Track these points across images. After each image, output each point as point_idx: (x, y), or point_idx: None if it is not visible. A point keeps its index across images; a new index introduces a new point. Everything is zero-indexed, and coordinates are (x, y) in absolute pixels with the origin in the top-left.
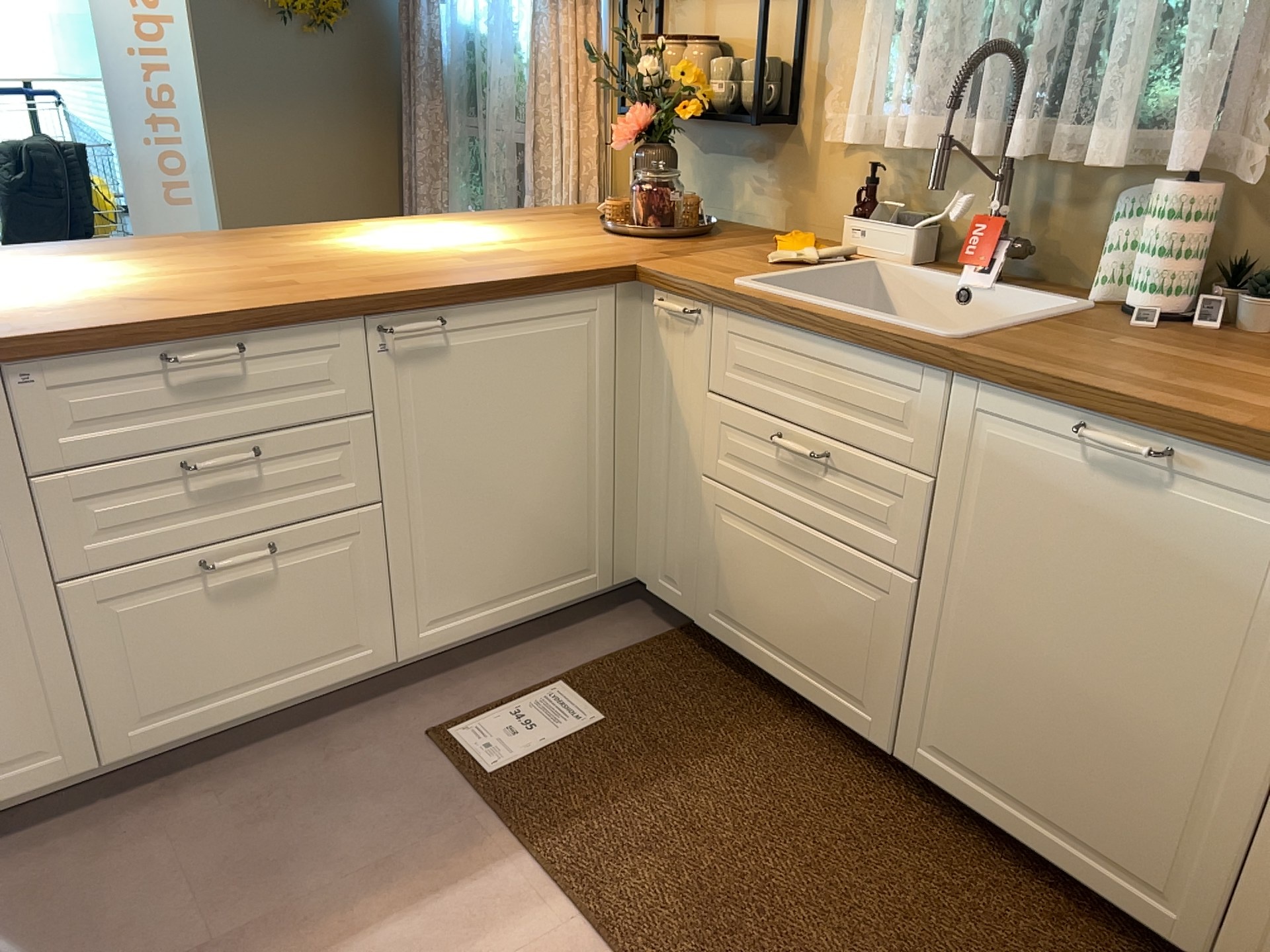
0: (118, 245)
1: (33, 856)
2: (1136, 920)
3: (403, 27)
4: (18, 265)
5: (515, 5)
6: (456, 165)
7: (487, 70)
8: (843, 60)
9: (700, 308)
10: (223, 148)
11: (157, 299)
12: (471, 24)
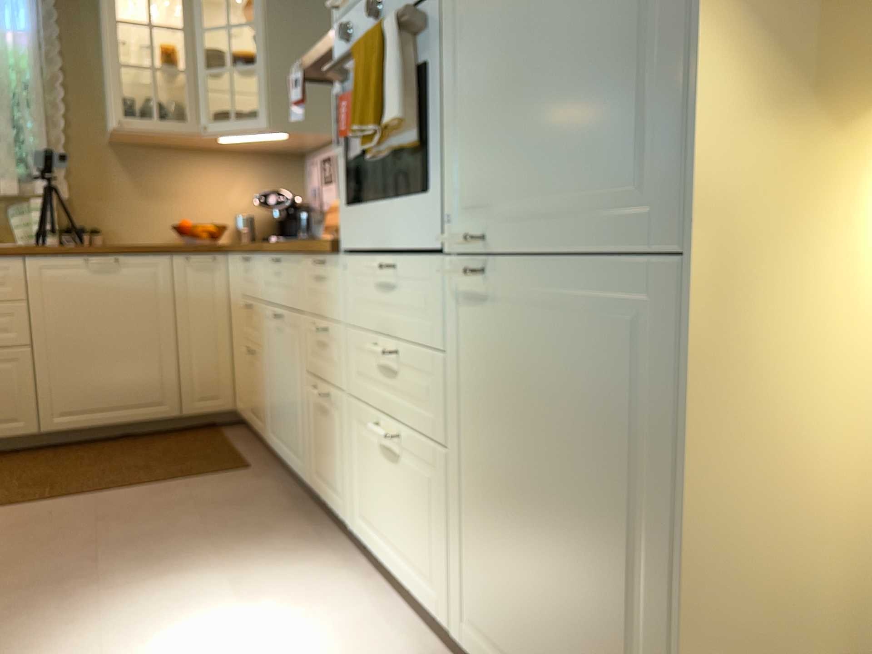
0: None
1: None
2: (157, 419)
3: None
4: None
5: None
6: None
7: None
8: None
9: None
10: None
11: None
12: None
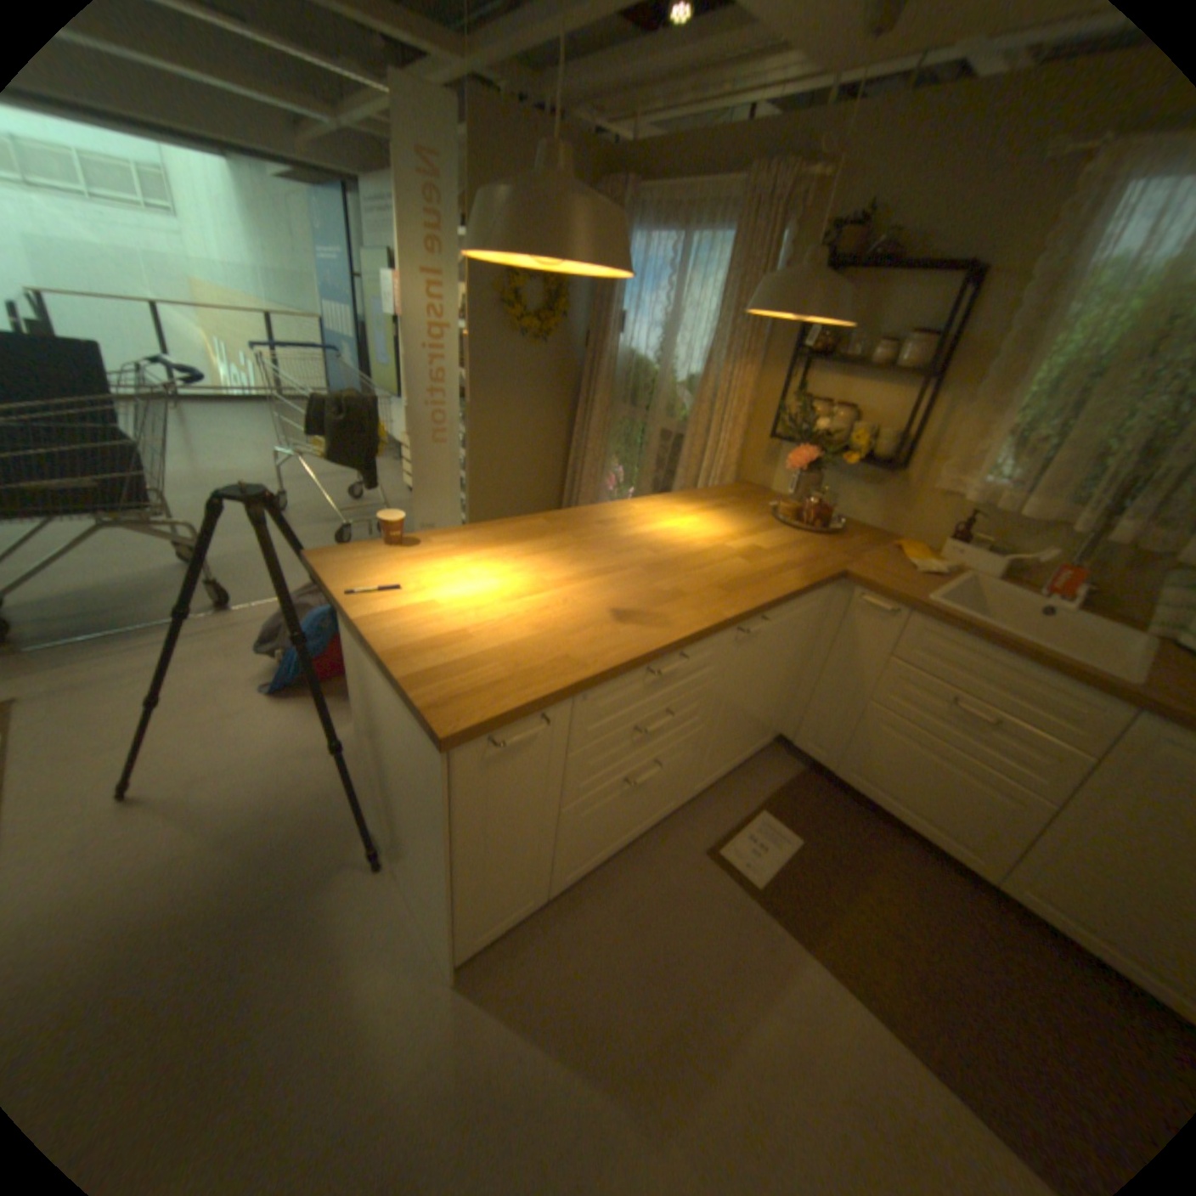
0: (512, 530)
1: (517, 966)
2: None
3: (590, 343)
4: (478, 558)
5: (683, 346)
6: (615, 434)
7: (650, 381)
8: (965, 441)
9: (902, 610)
10: (474, 413)
11: (619, 614)
12: (638, 348)
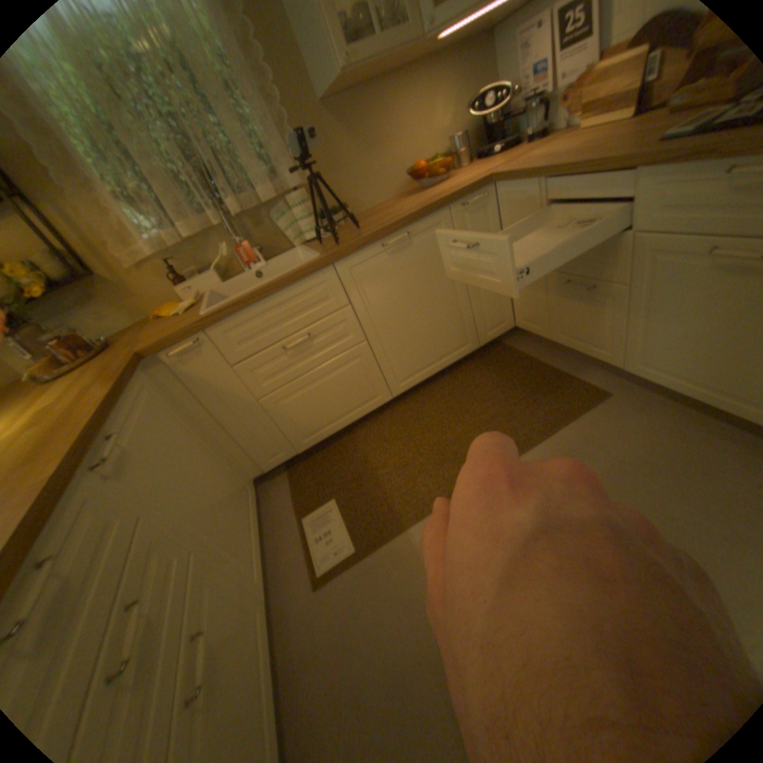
0: None
1: None
2: (464, 355)
3: None
4: None
5: None
6: None
7: None
8: (98, 223)
9: (198, 335)
10: None
11: None
12: None
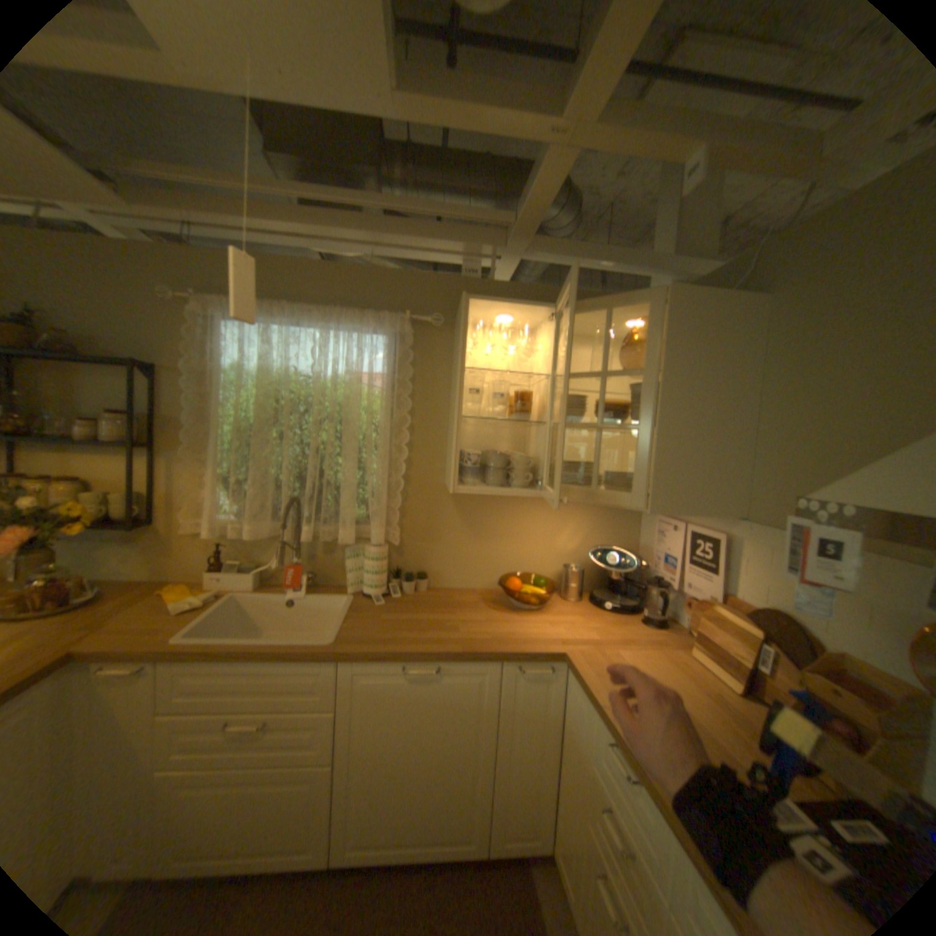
0: None
1: None
2: (460, 861)
3: None
4: None
5: None
6: None
7: None
8: (189, 493)
9: (145, 667)
10: None
11: None
12: None
